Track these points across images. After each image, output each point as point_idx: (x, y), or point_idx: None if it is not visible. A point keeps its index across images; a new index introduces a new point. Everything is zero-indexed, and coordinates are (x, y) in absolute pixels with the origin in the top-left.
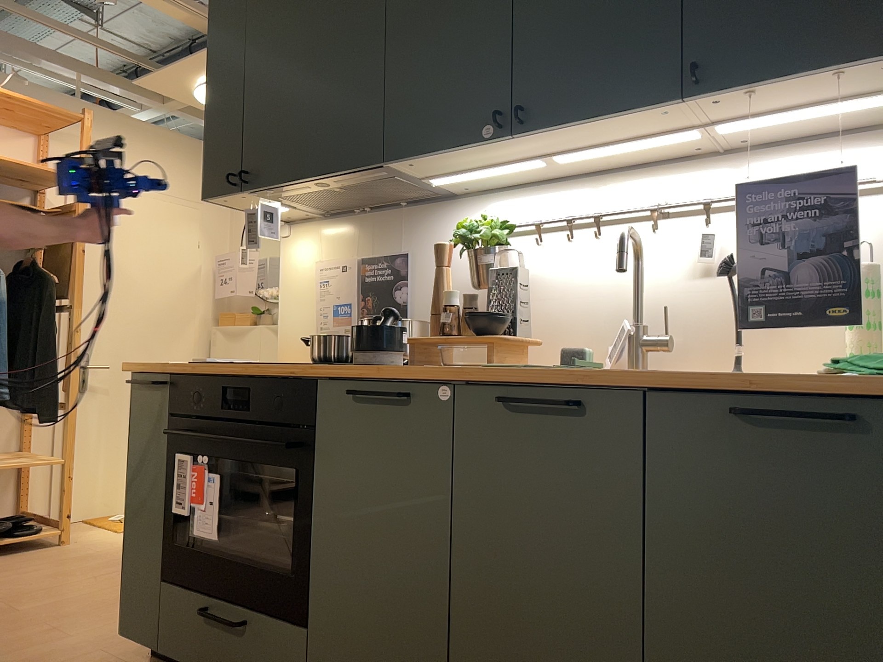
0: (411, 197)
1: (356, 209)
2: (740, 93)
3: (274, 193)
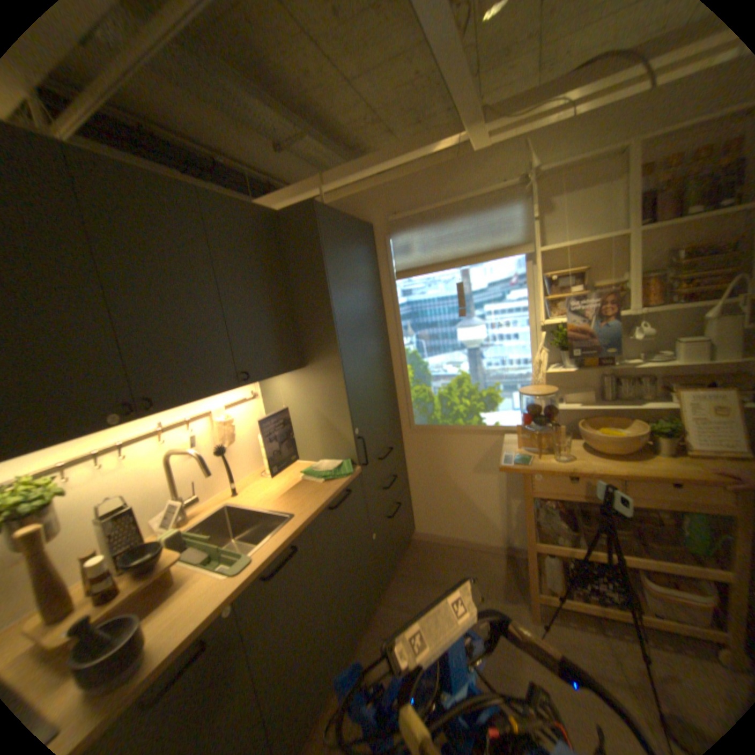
0: None
1: None
2: (254, 382)
3: None
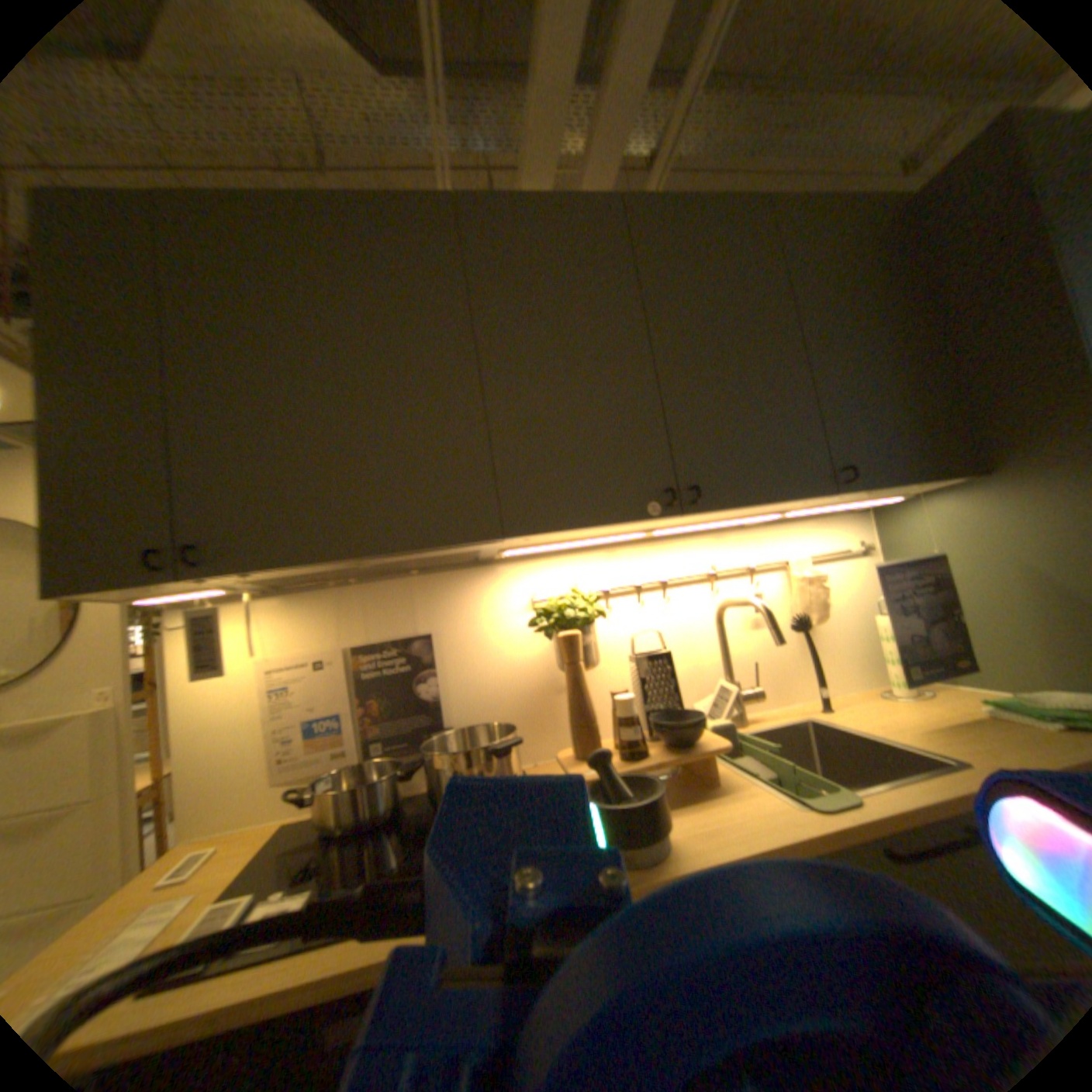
0: (428, 565)
1: (330, 580)
2: (865, 491)
3: (243, 577)
